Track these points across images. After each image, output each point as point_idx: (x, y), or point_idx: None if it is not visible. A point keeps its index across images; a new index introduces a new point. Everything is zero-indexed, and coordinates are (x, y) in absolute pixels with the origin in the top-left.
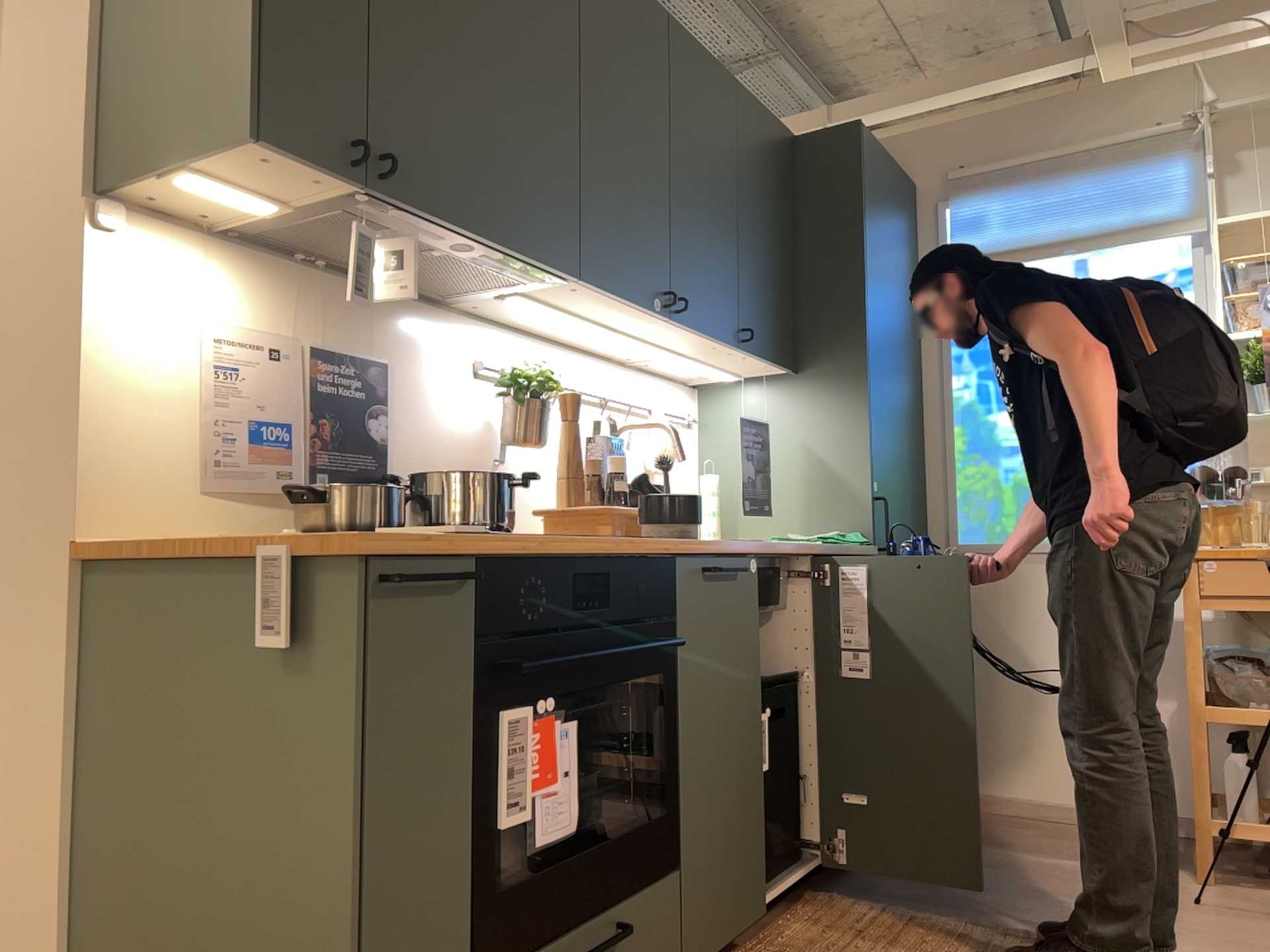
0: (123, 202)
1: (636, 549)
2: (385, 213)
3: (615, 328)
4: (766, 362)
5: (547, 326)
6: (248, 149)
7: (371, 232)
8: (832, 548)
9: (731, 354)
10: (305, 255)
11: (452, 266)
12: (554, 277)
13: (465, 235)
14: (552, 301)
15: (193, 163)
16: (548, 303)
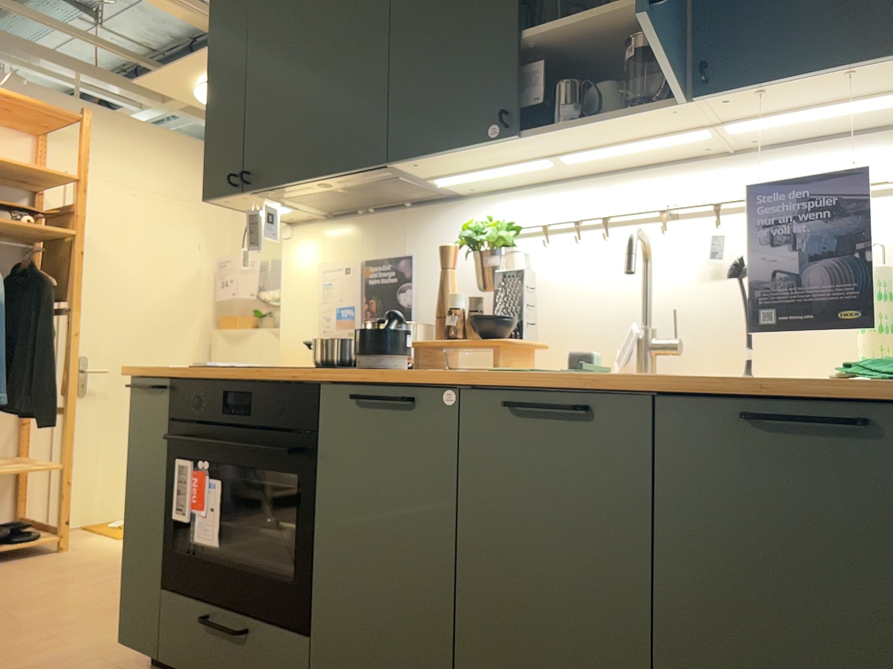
0: (295, 223)
1: (283, 376)
2: (276, 194)
3: (552, 156)
4: (832, 76)
5: (548, 173)
6: (215, 203)
7: (257, 211)
8: (670, 383)
9: (735, 102)
10: (359, 210)
11: (371, 188)
12: (393, 167)
13: (306, 183)
14: (460, 170)
15: (239, 211)
16: (458, 174)
